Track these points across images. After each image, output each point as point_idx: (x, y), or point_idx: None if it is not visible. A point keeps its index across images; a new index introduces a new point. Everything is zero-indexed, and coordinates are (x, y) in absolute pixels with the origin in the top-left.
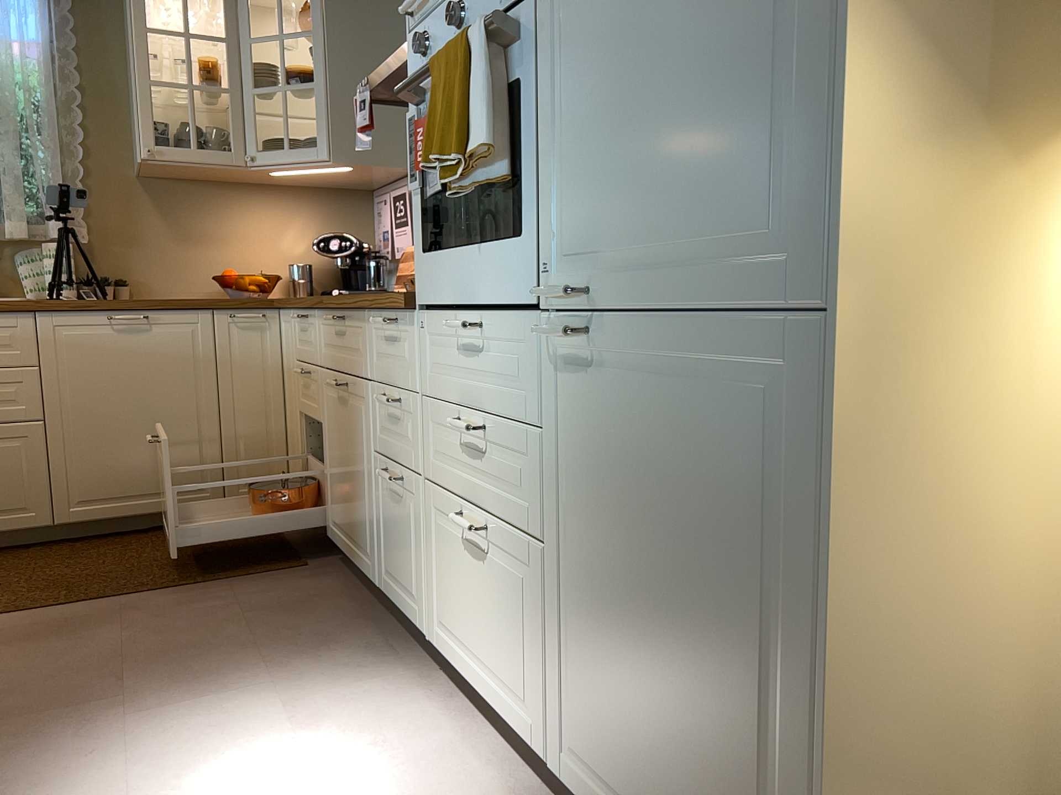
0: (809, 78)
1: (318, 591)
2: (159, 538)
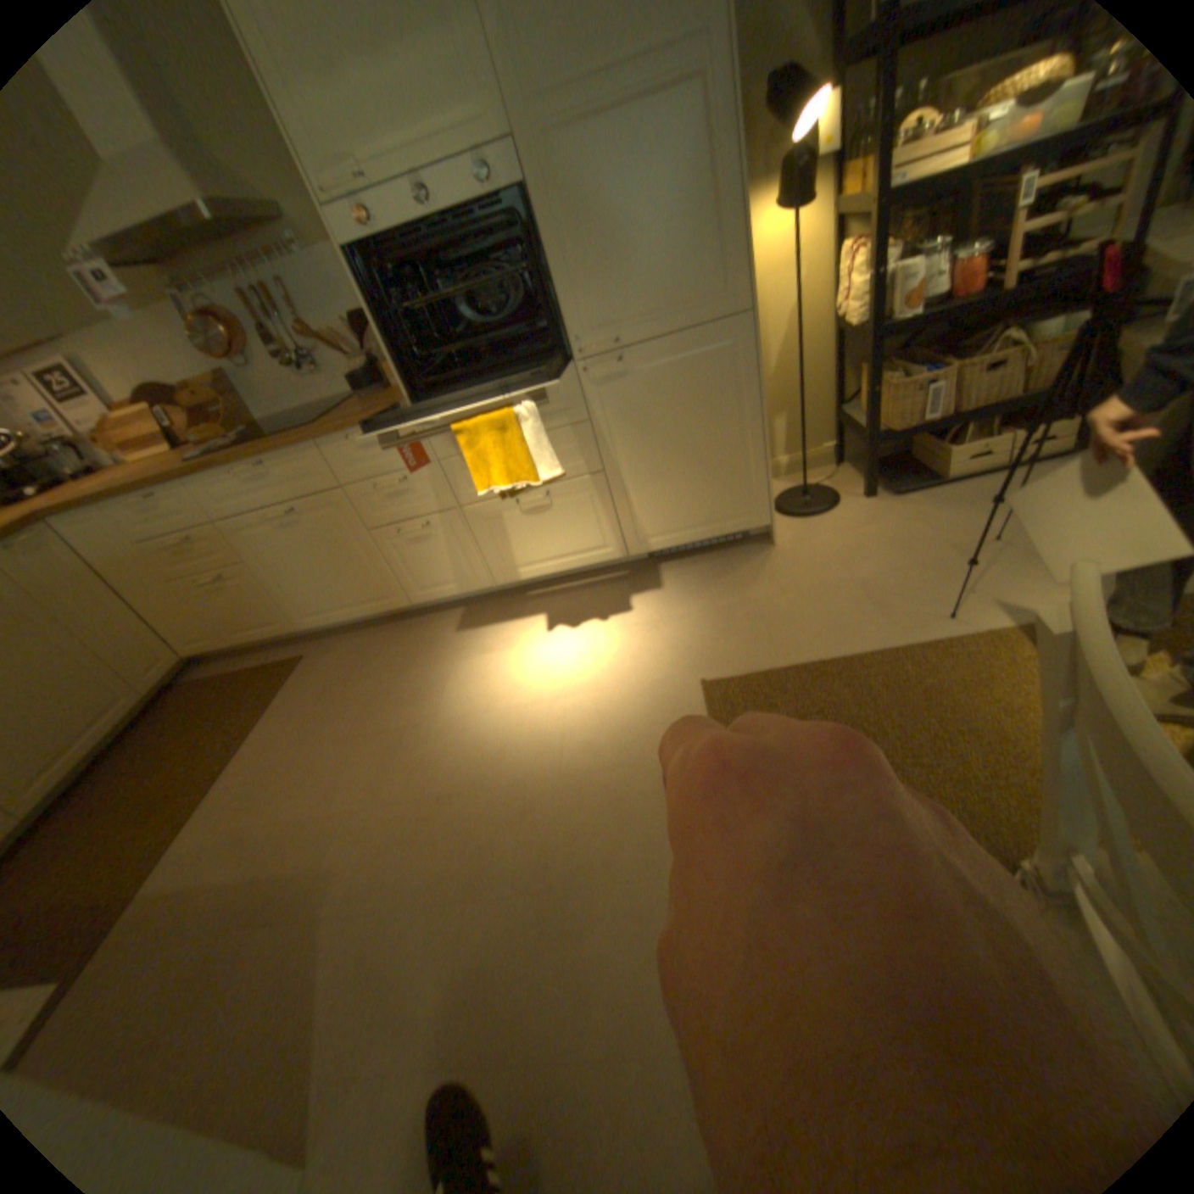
0: (724, 227)
1: (349, 649)
2: (125, 753)
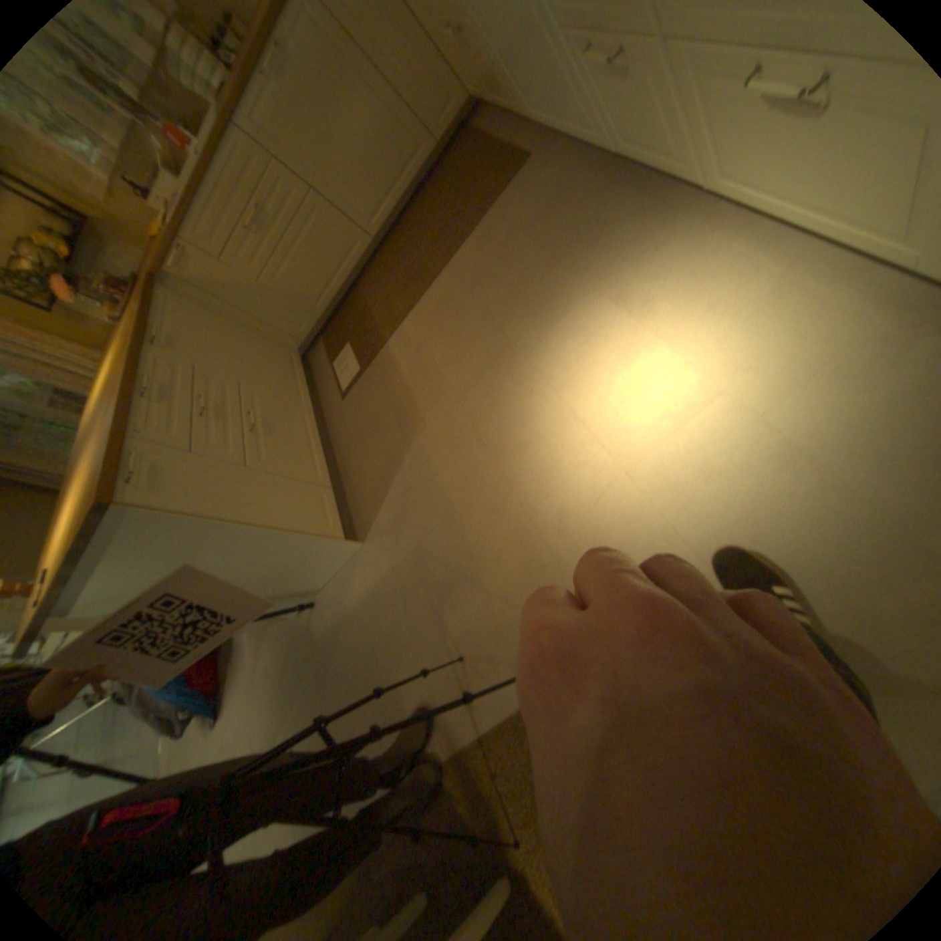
0: None
1: (557, 172)
2: (424, 197)
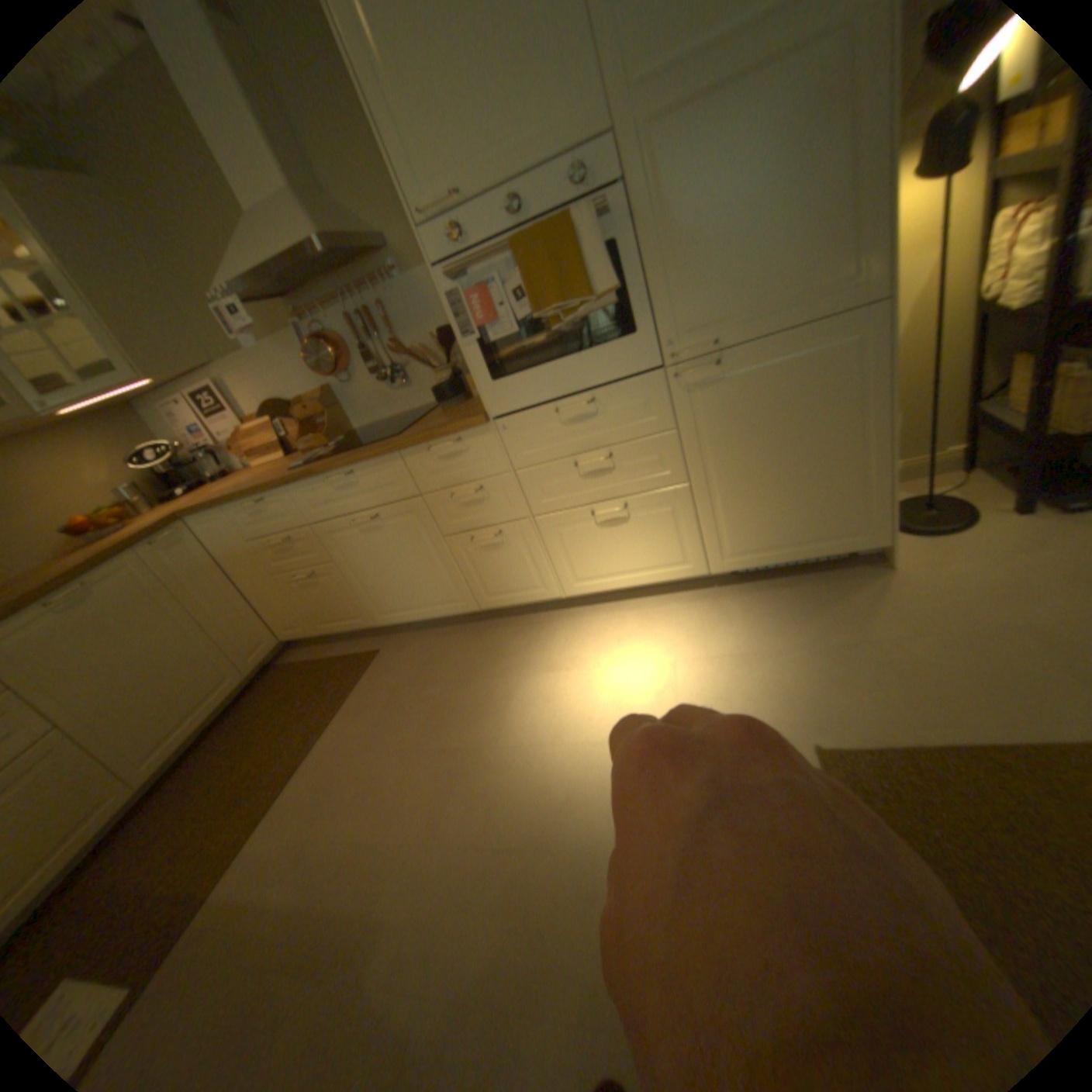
0: (863, 205)
1: (420, 649)
2: (225, 731)
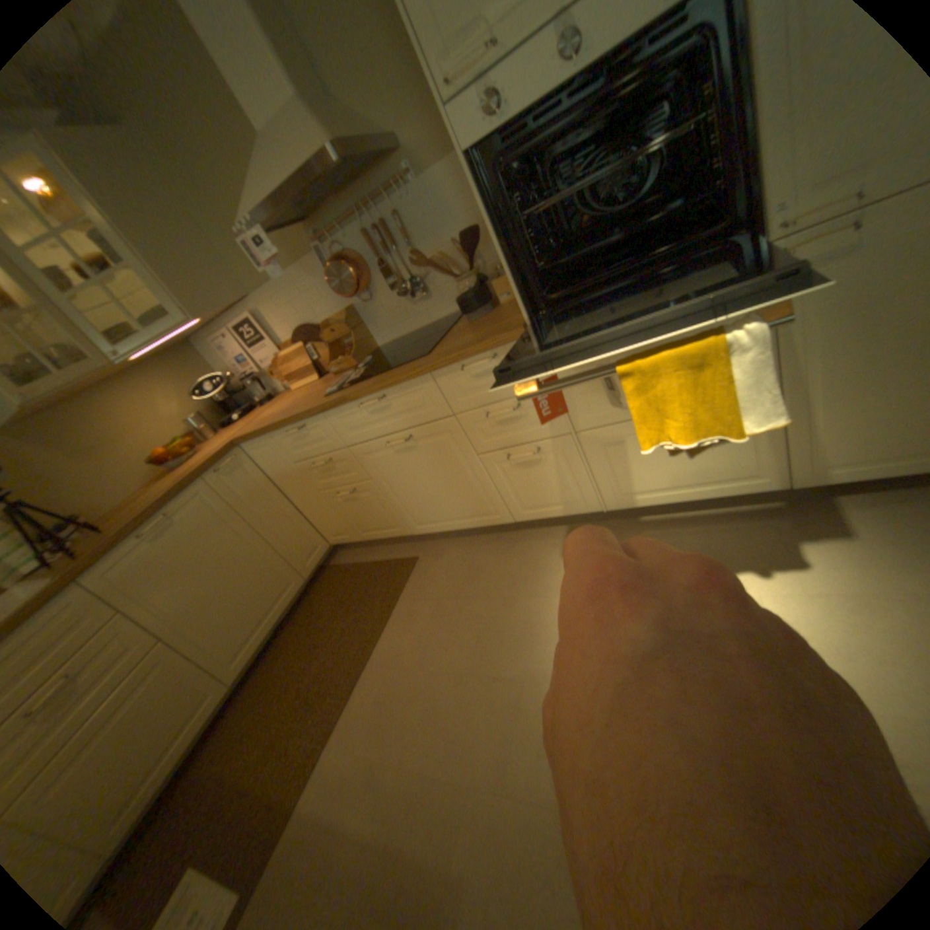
0: None
1: (457, 558)
2: (294, 629)
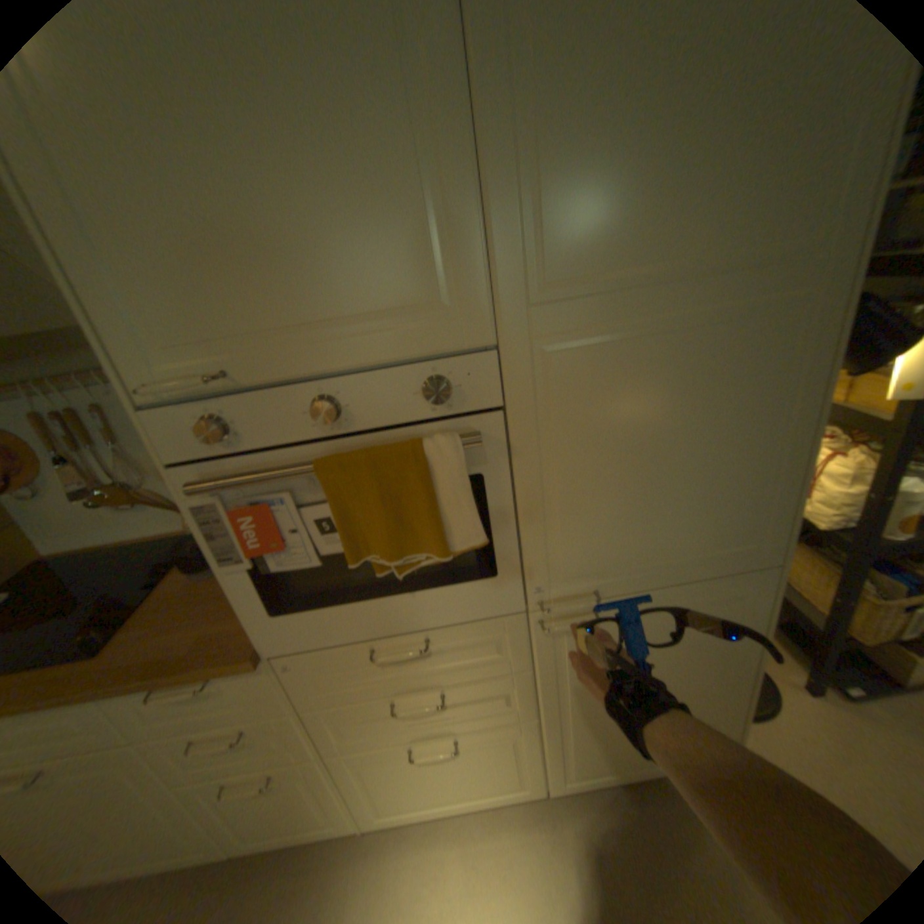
0: (775, 484)
1: None
2: None
